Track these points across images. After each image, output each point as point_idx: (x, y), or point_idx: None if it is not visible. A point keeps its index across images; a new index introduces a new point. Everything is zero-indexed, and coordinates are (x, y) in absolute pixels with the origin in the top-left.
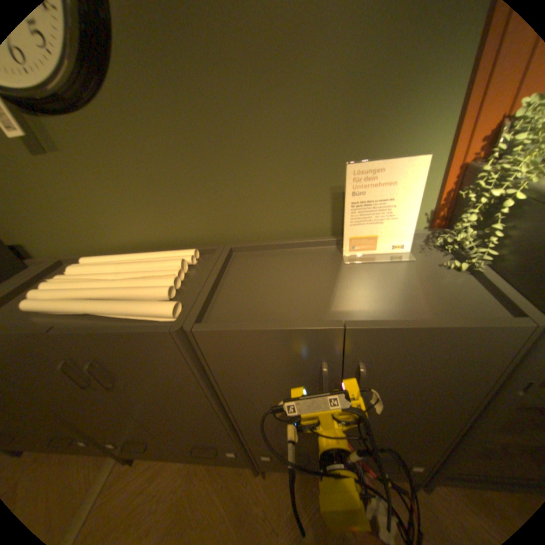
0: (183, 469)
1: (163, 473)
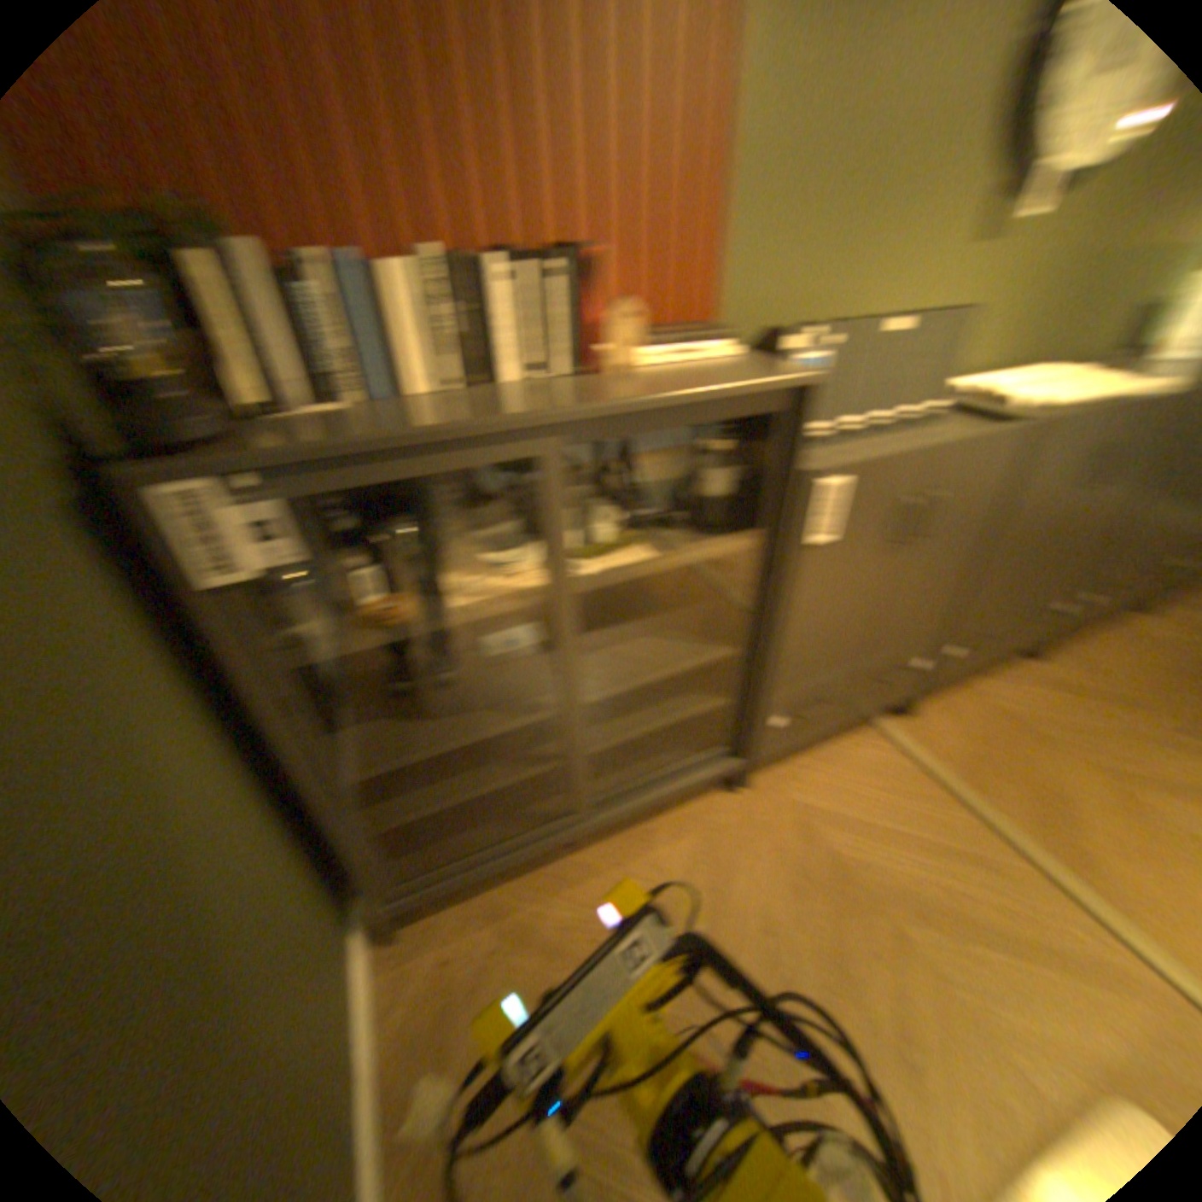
0: (973, 691)
1: (960, 703)
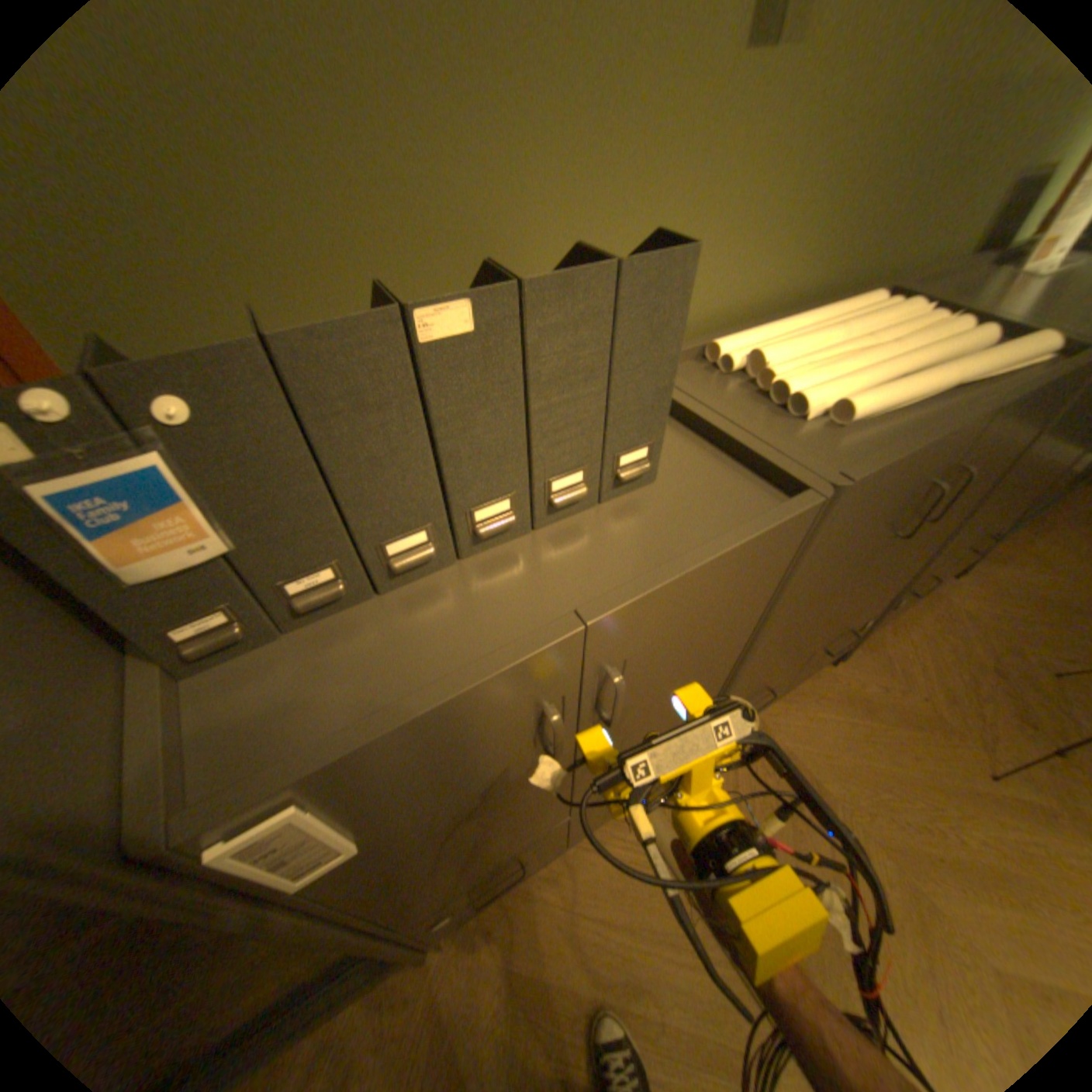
0: None
1: None
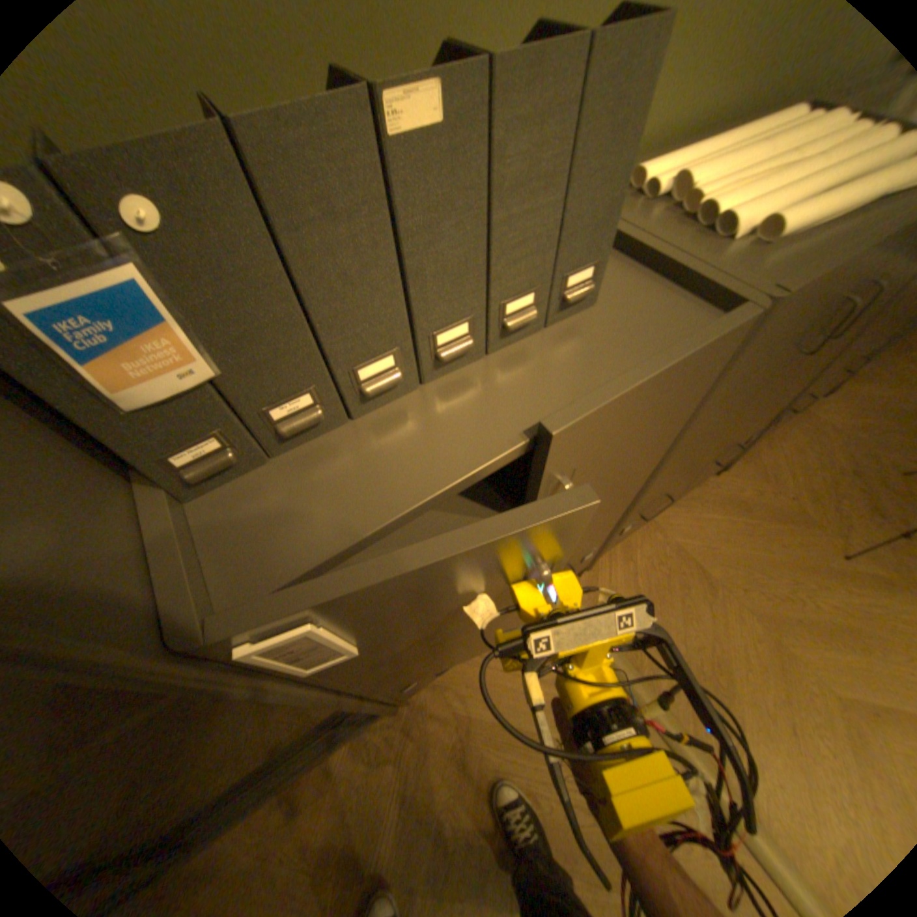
0: (649, 524)
1: (635, 543)
